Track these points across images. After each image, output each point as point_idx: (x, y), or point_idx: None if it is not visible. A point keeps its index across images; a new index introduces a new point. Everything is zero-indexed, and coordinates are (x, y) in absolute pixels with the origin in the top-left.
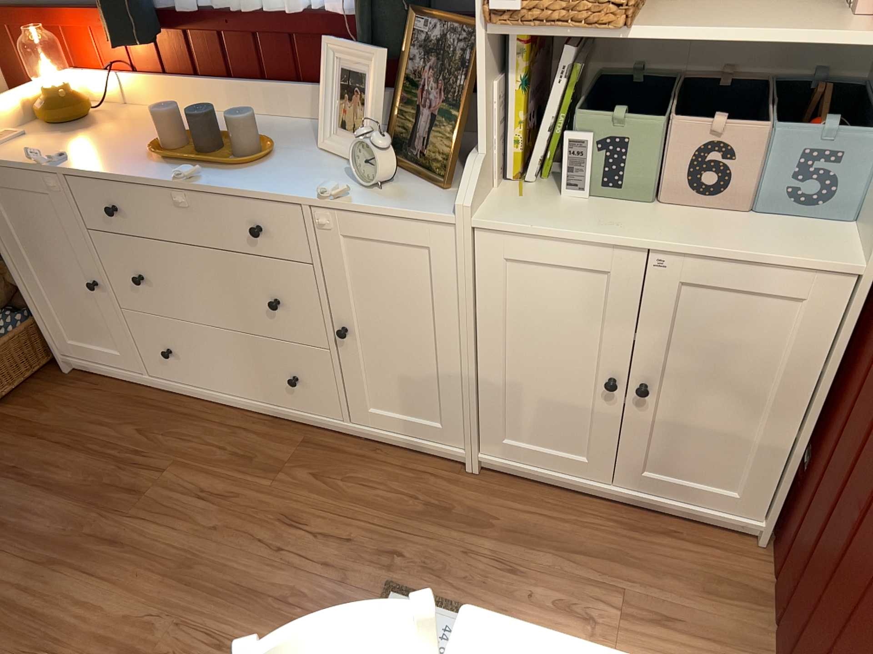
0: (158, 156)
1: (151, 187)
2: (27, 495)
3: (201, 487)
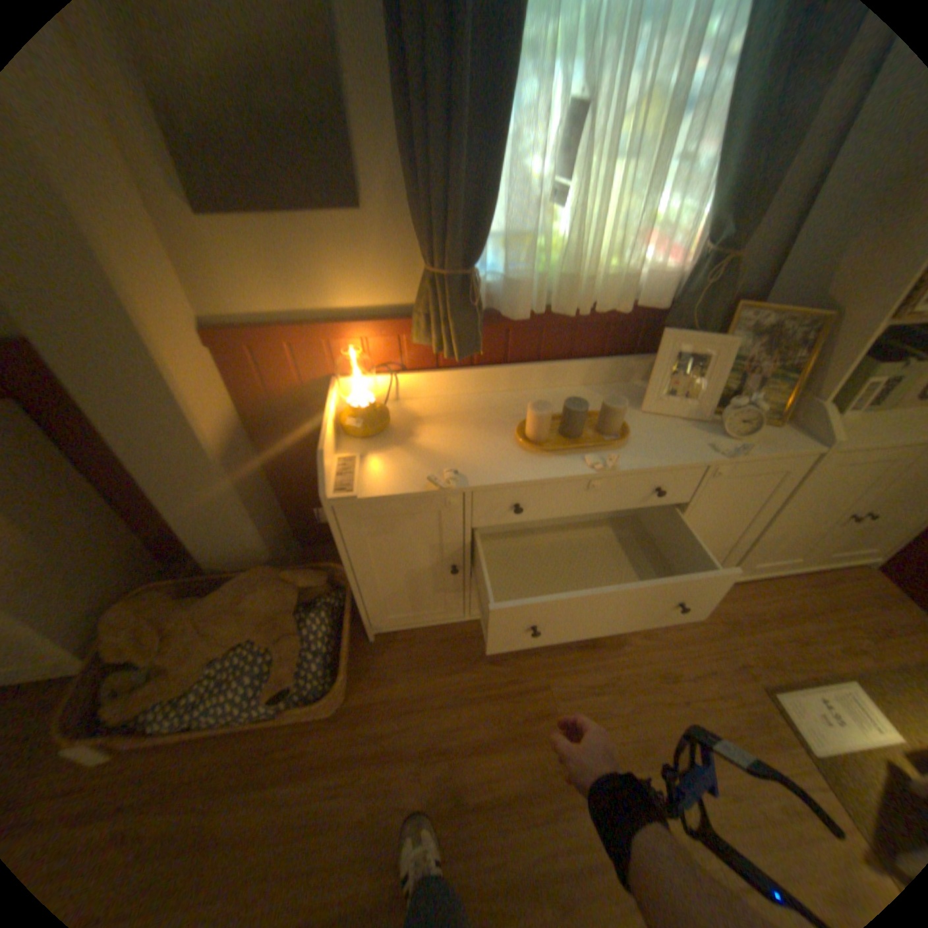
0: (541, 449)
1: (561, 479)
2: (464, 777)
3: (587, 690)
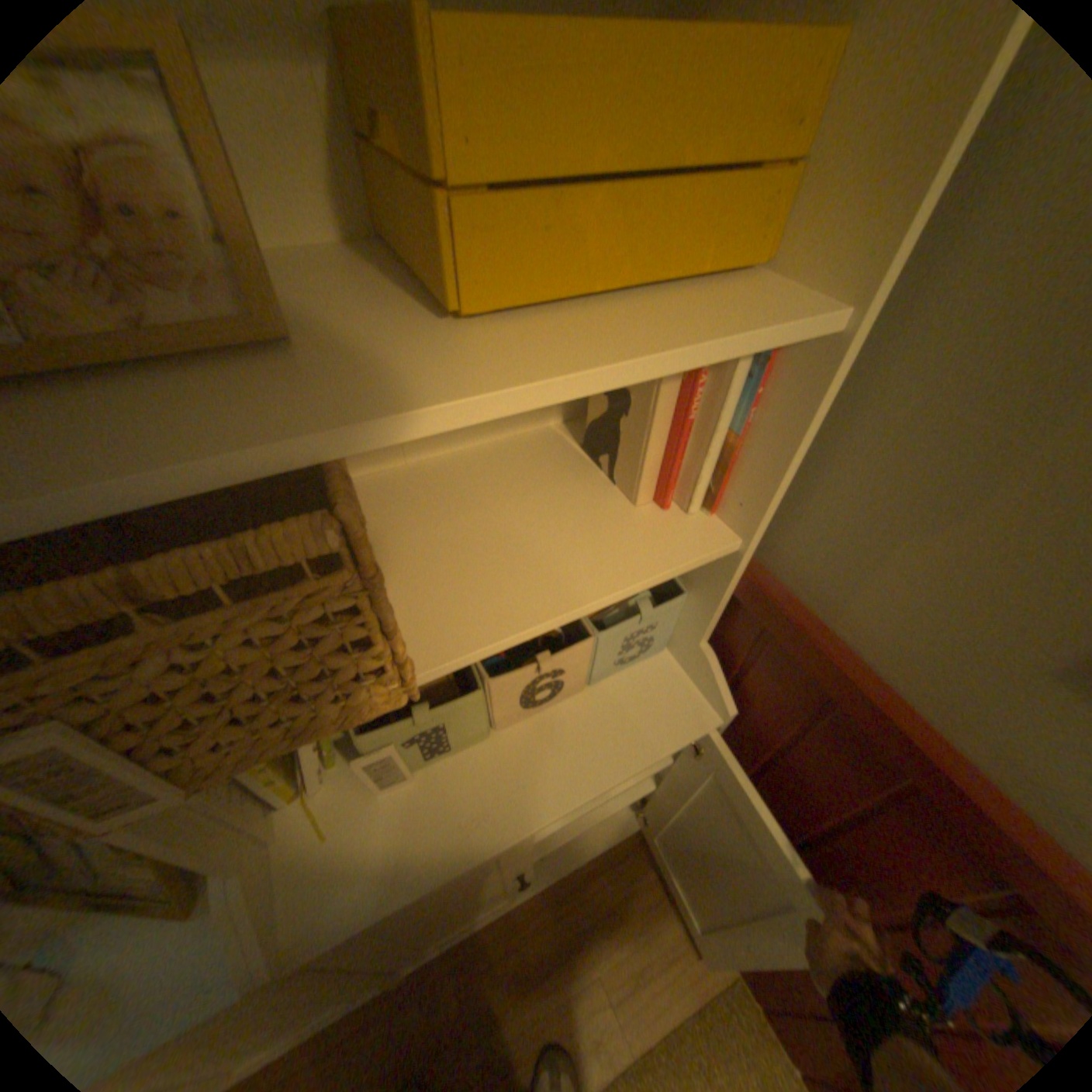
0: None
1: None
2: None
3: None
